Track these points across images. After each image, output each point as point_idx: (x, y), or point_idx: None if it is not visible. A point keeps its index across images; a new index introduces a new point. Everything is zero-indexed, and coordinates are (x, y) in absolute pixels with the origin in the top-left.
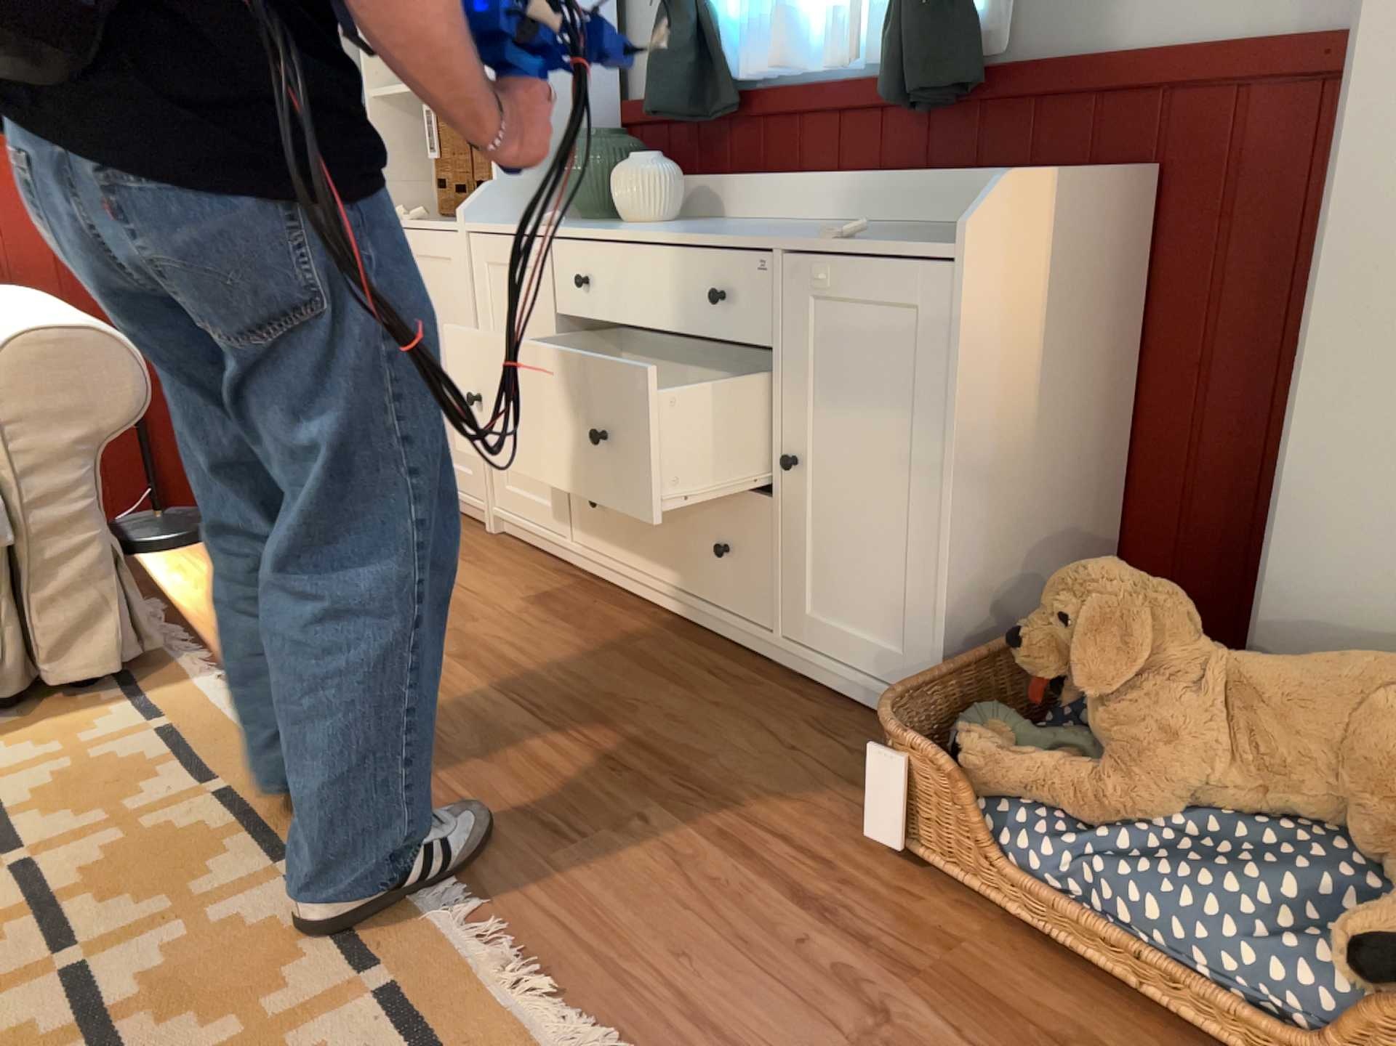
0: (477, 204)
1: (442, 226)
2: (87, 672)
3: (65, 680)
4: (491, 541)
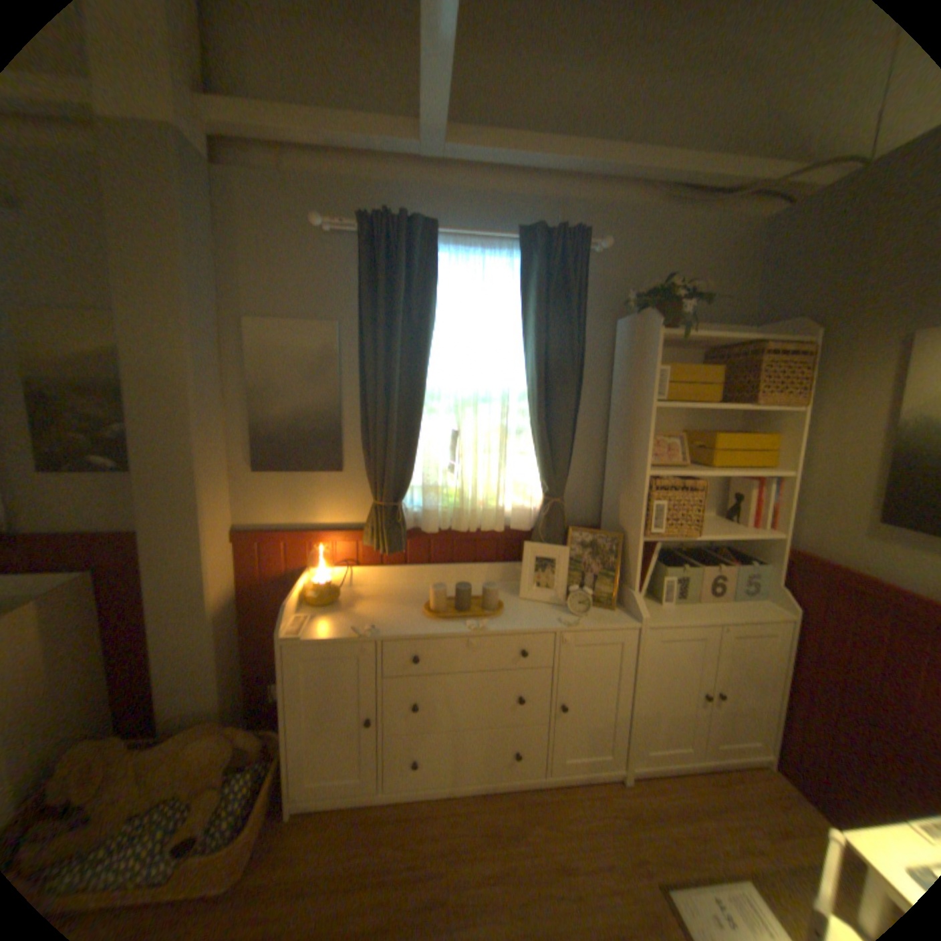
0: None
1: None
2: None
3: None
4: None
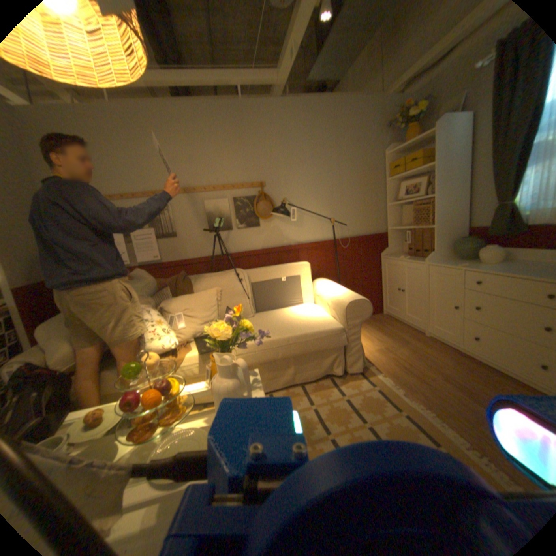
0: (431, 257)
1: (417, 260)
2: (355, 371)
3: (351, 373)
4: (429, 339)
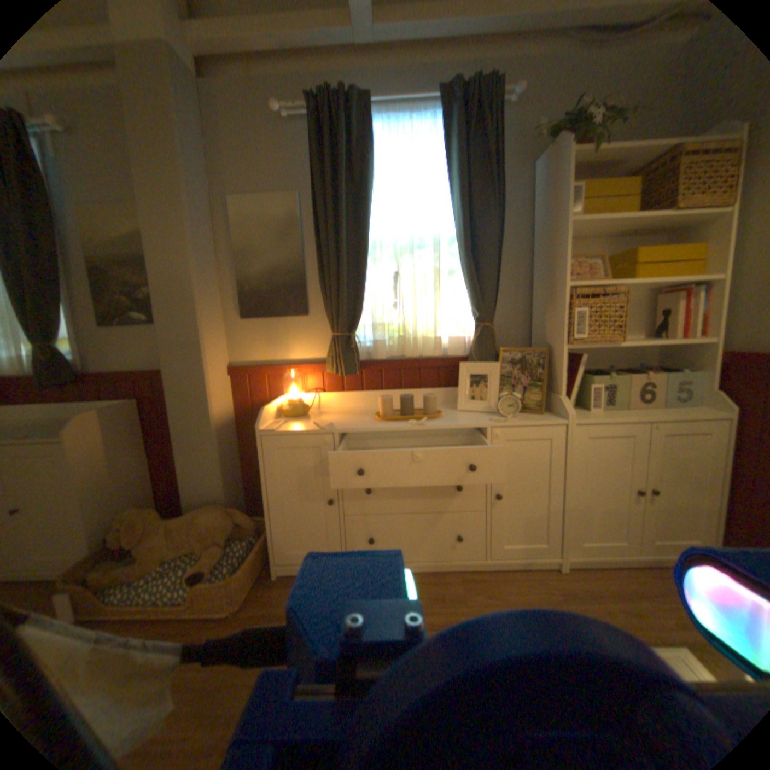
0: None
1: None
2: None
3: None
4: None
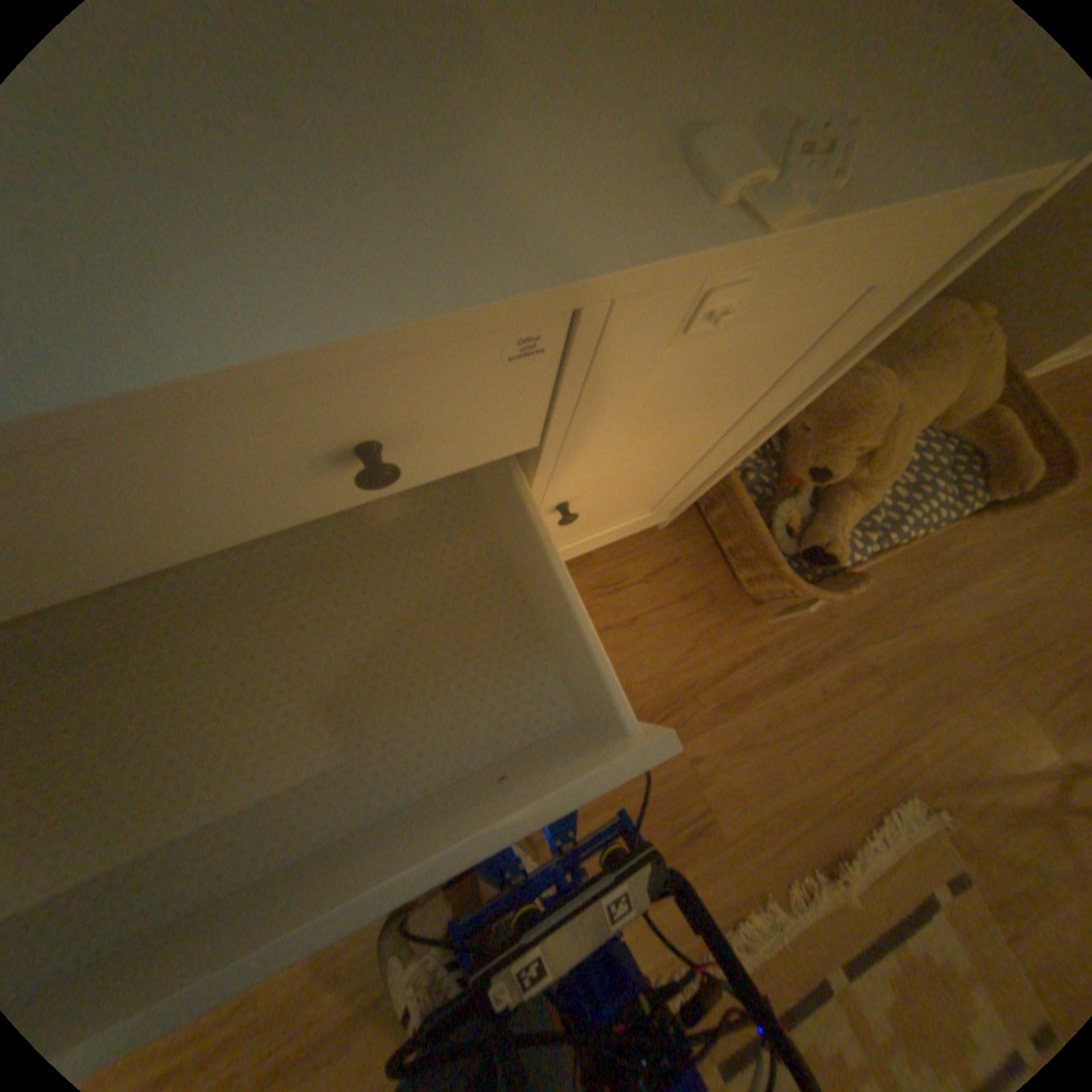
0: None
1: None
2: None
3: None
4: None
